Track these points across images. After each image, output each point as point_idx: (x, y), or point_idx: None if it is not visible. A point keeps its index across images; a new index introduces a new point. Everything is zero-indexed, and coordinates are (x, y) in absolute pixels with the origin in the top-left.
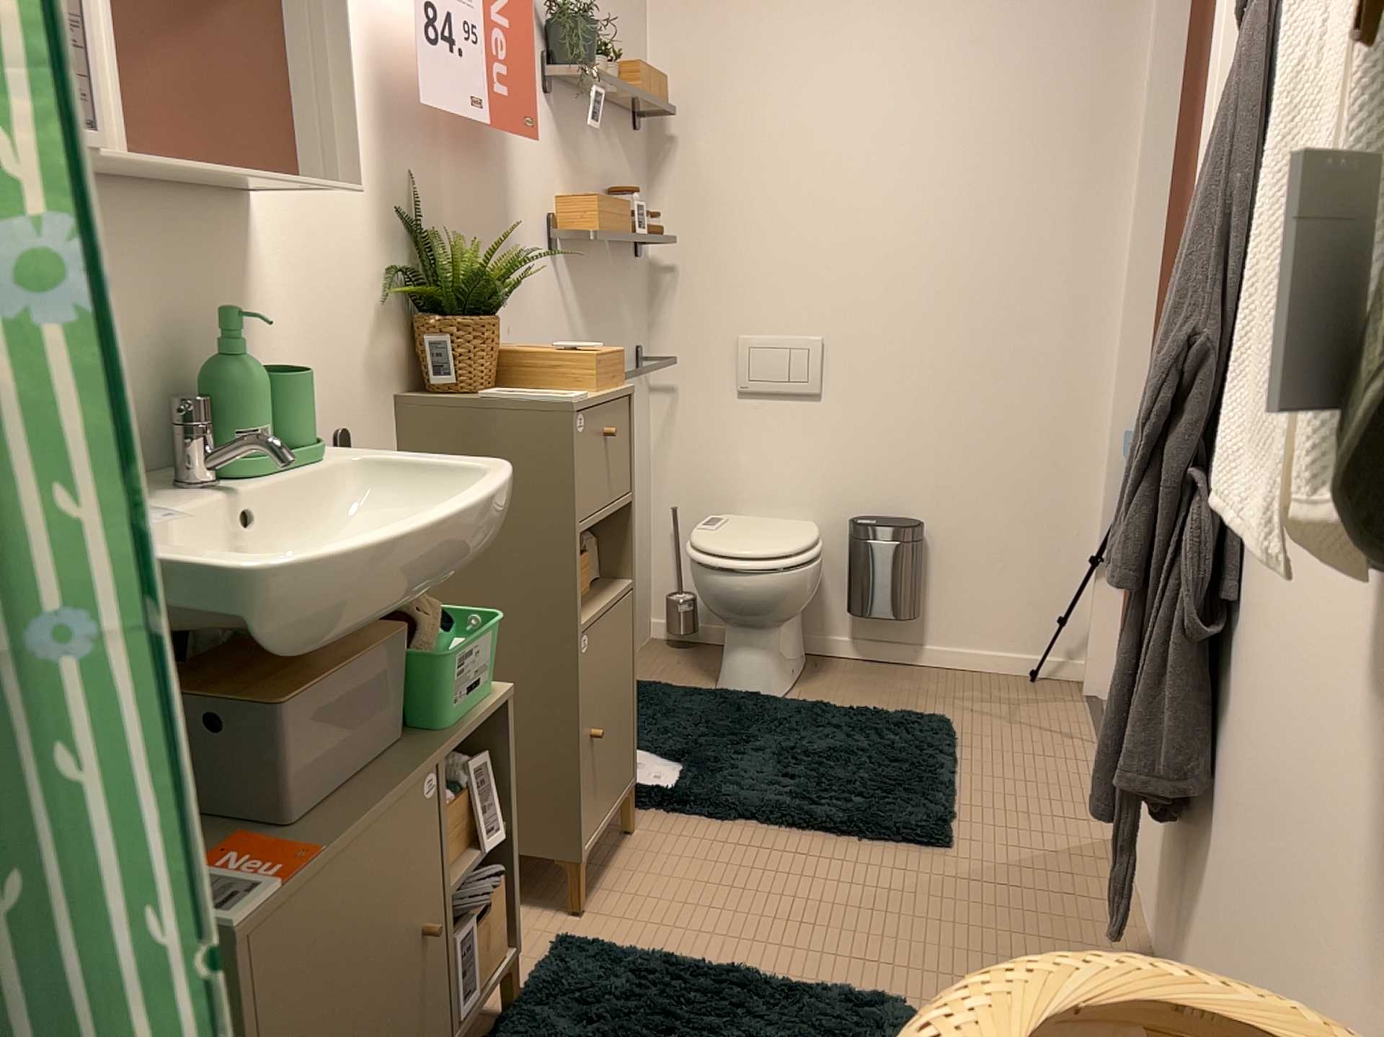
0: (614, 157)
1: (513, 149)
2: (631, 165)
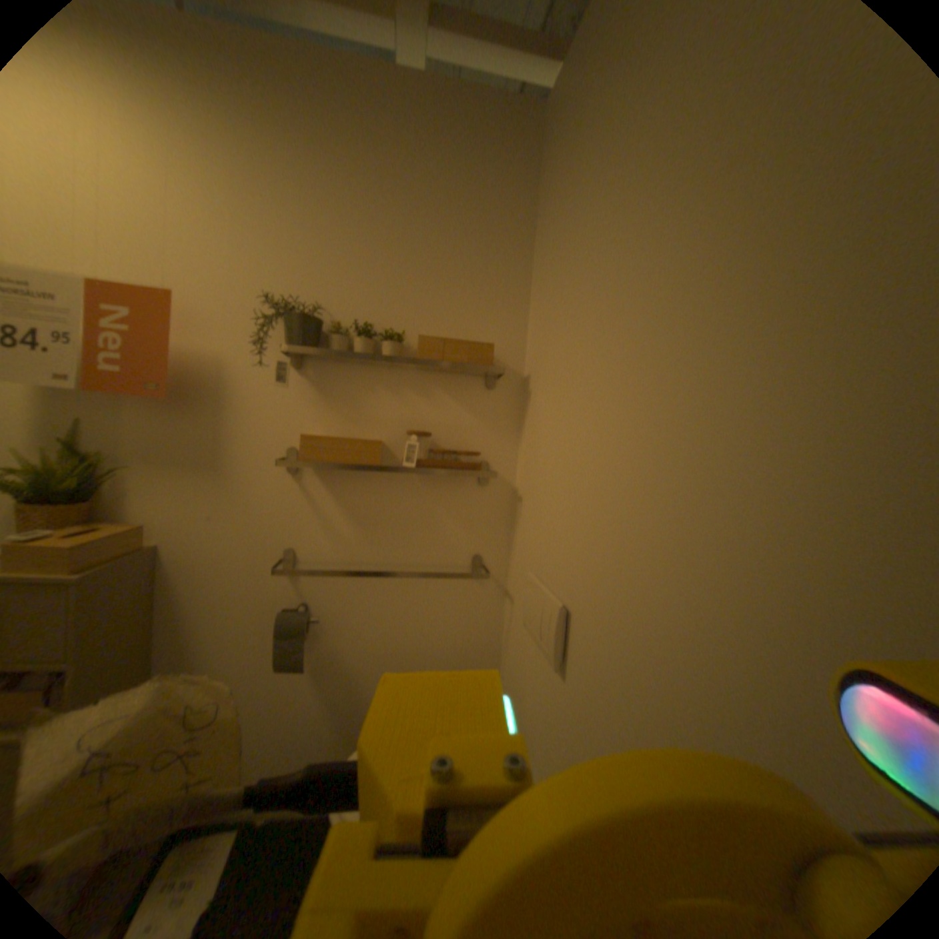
0: (434, 404)
1: (231, 402)
2: (476, 409)
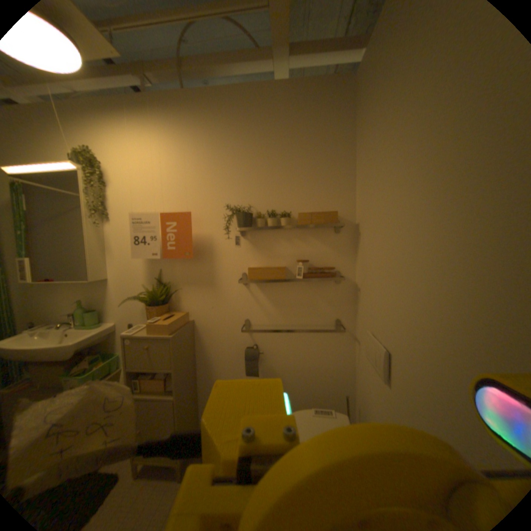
0: (308, 244)
1: (217, 254)
2: (331, 244)
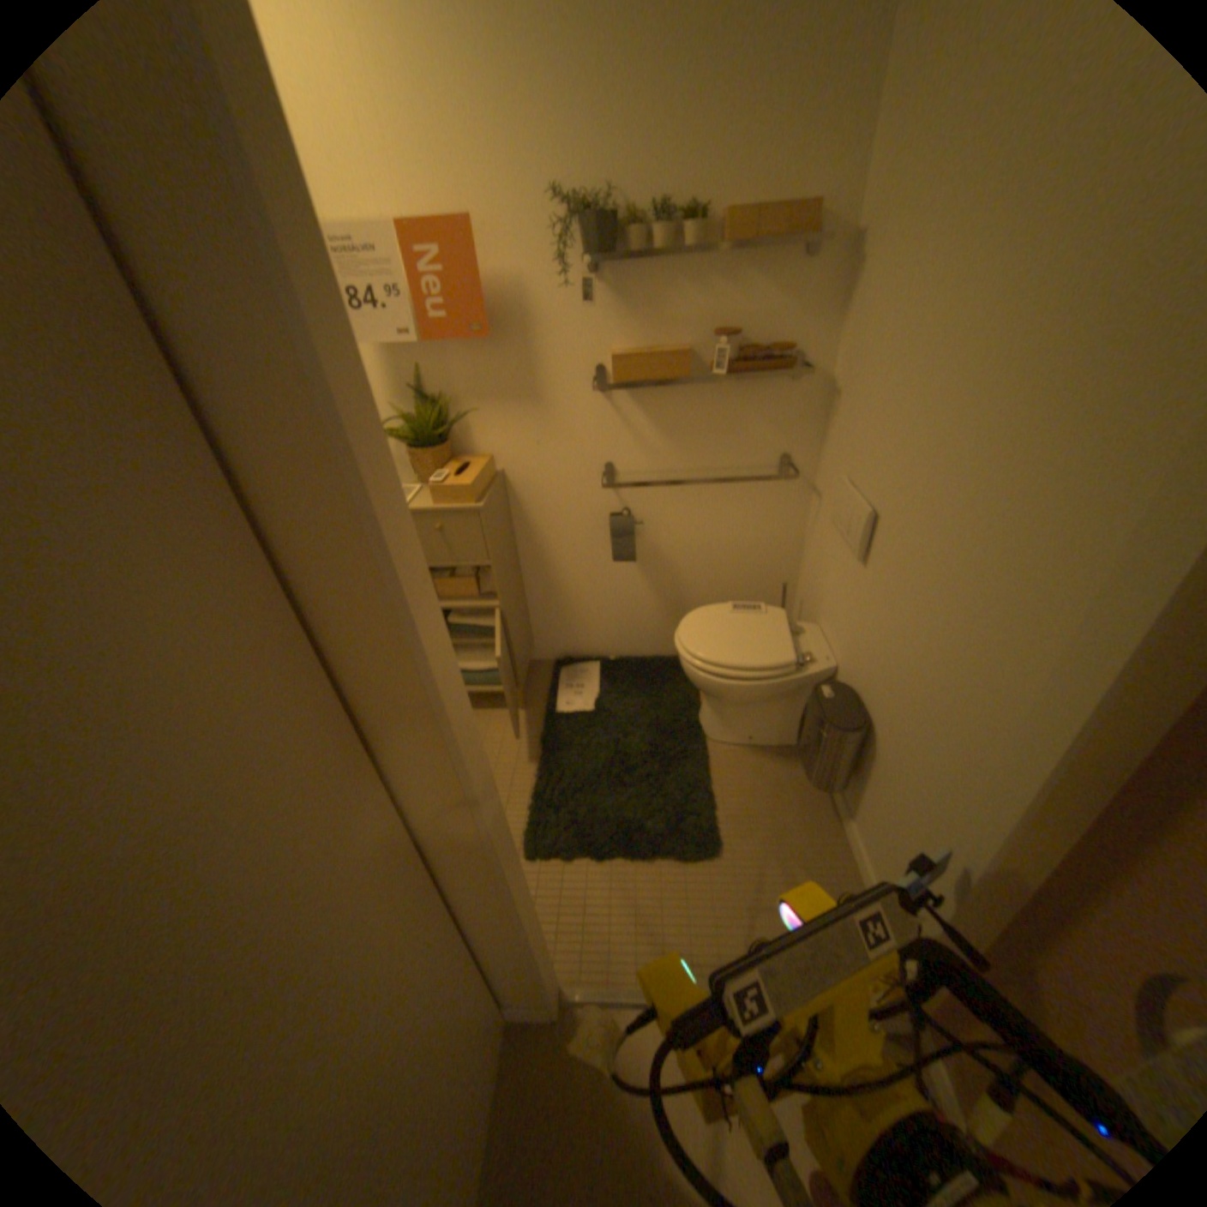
0: (742, 293)
1: (537, 327)
2: (792, 291)
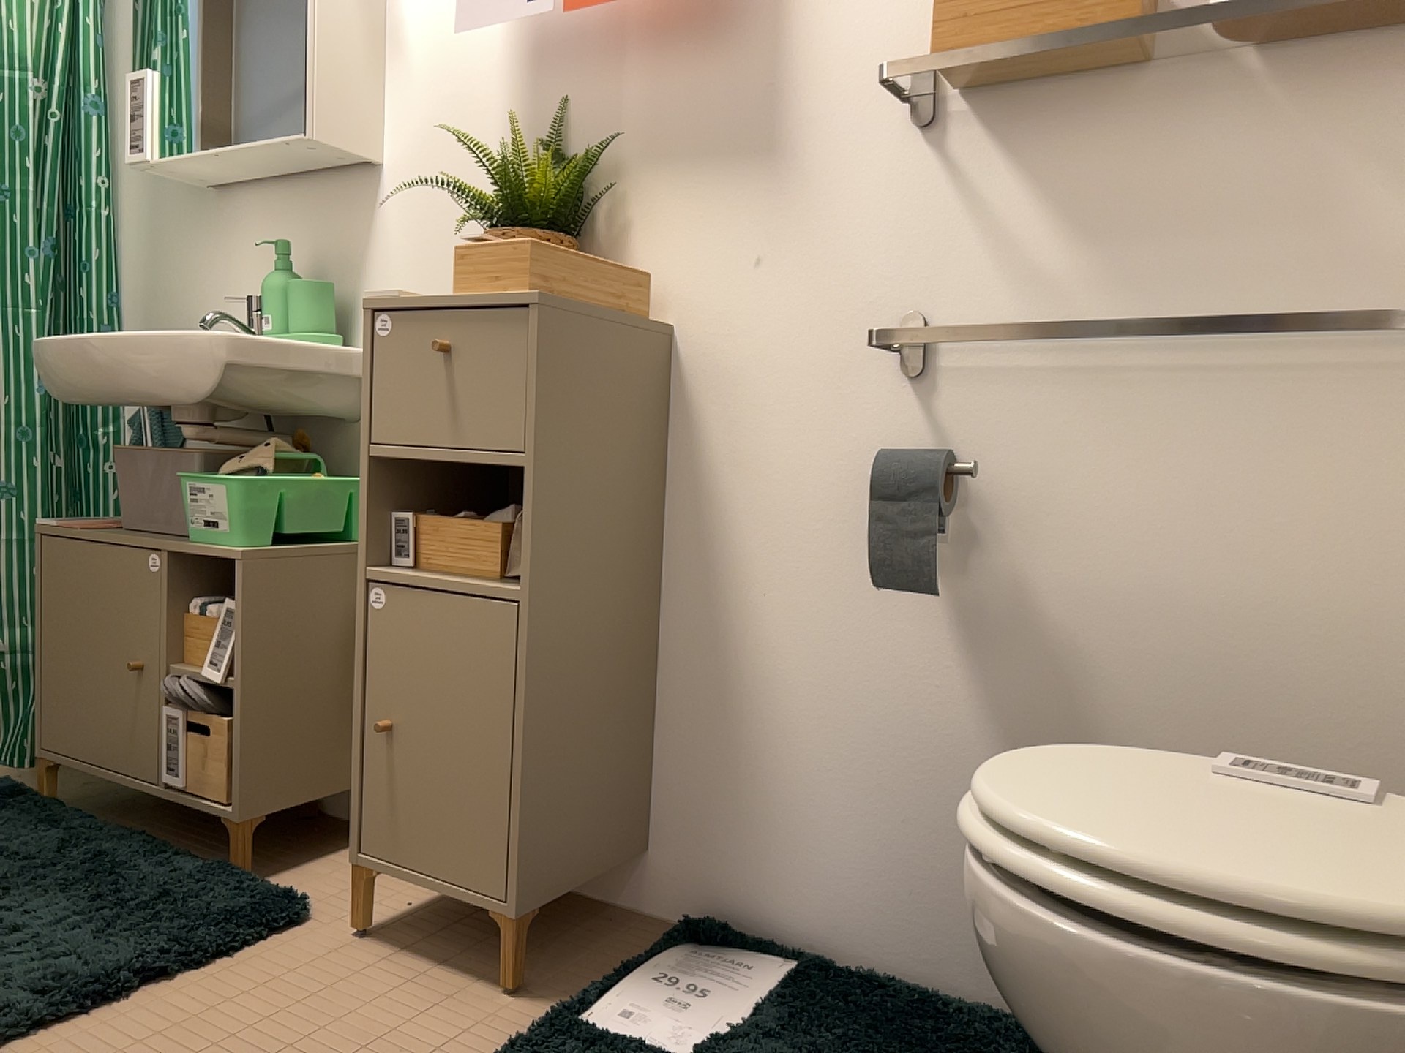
0: None
1: (797, 3)
2: None
